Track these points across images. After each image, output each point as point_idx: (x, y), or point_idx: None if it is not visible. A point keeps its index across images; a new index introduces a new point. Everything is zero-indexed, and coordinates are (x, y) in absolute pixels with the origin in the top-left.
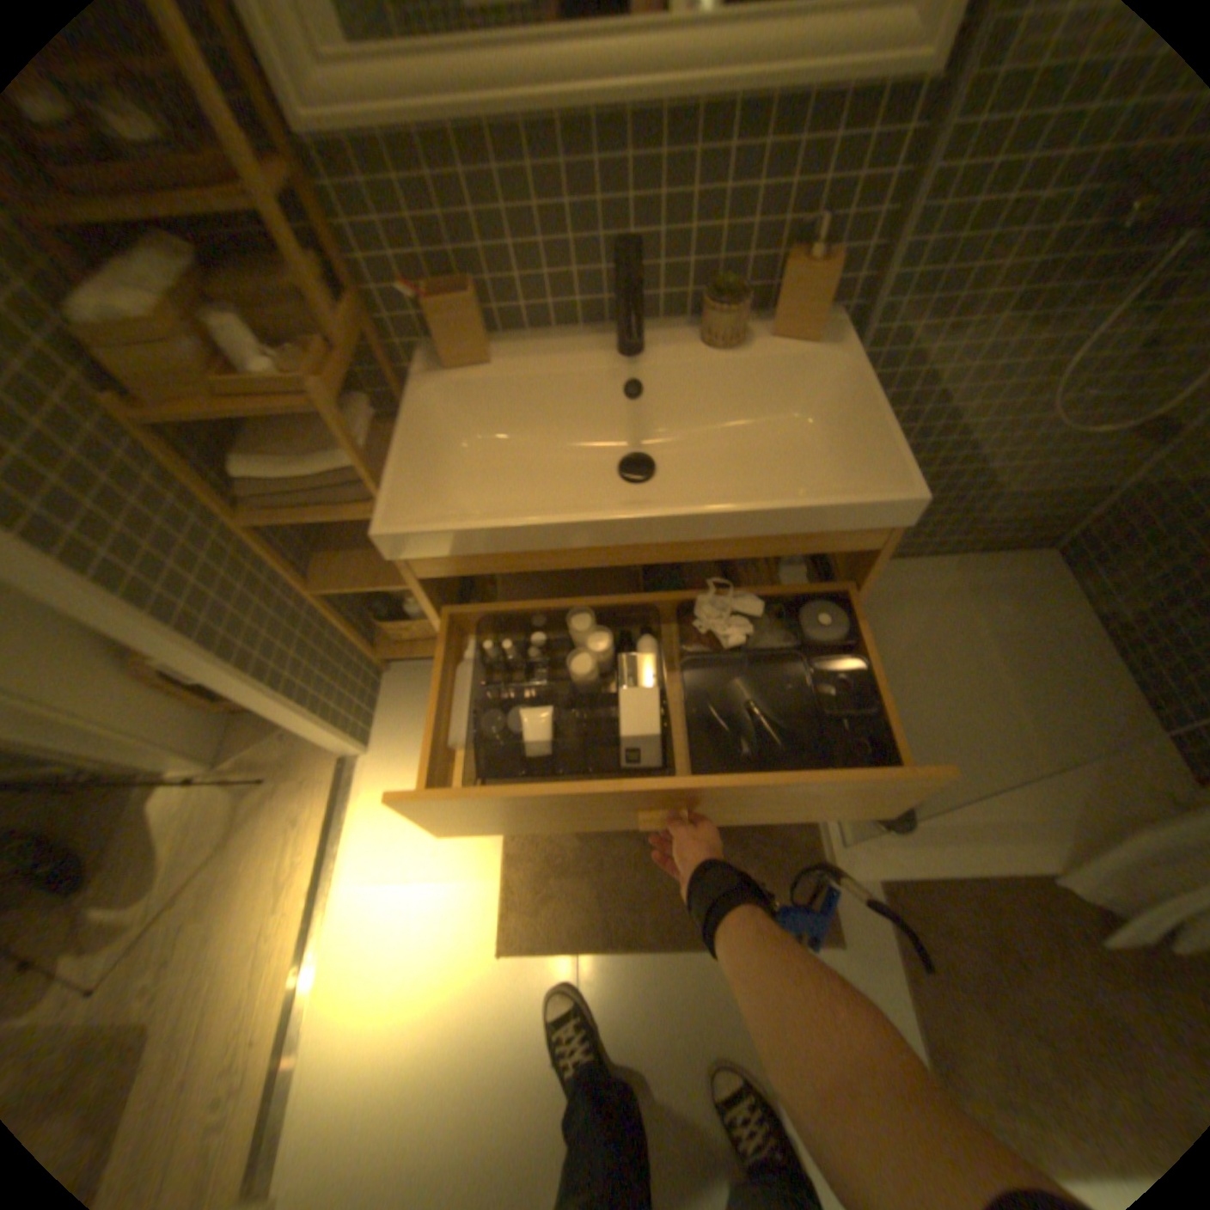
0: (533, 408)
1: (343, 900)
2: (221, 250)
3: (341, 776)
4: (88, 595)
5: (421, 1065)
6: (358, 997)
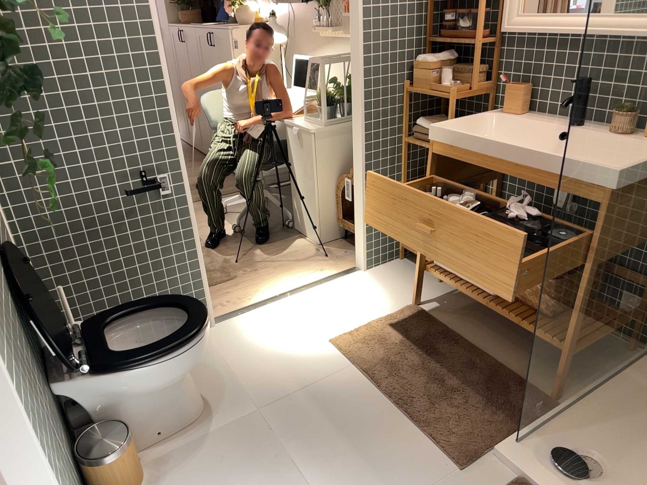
0: (522, 137)
1: (309, 295)
2: (465, 65)
3: (348, 273)
4: (359, 118)
5: (276, 341)
6: (283, 315)
